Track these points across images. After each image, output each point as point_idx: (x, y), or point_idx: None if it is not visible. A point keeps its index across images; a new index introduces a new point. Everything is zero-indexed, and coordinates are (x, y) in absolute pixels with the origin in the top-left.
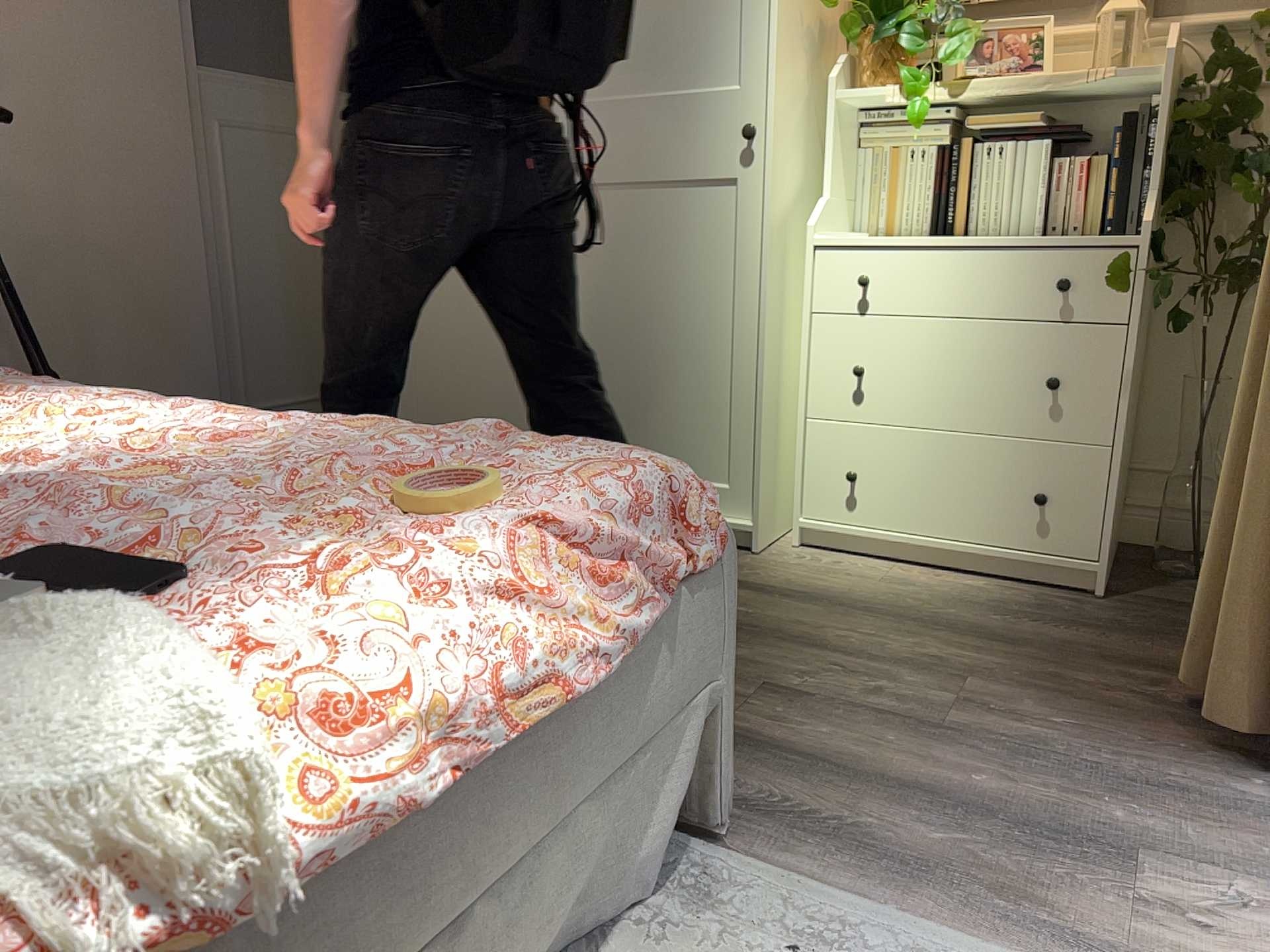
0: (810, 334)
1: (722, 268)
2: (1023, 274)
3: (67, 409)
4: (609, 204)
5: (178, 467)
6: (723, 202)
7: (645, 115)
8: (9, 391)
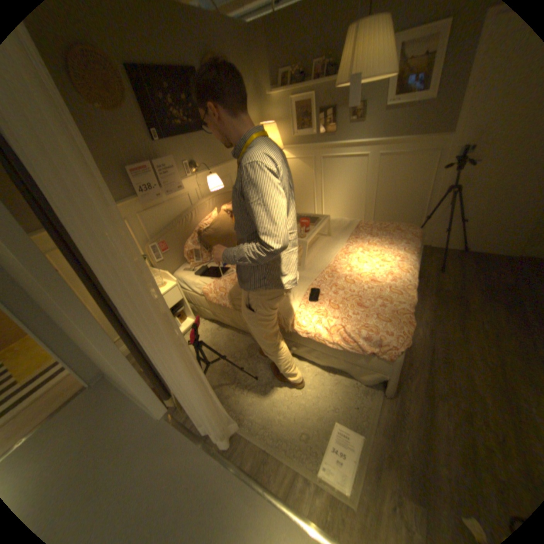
0: None
1: None
2: None
3: (394, 253)
4: None
5: (360, 282)
6: None
7: None
8: (403, 241)
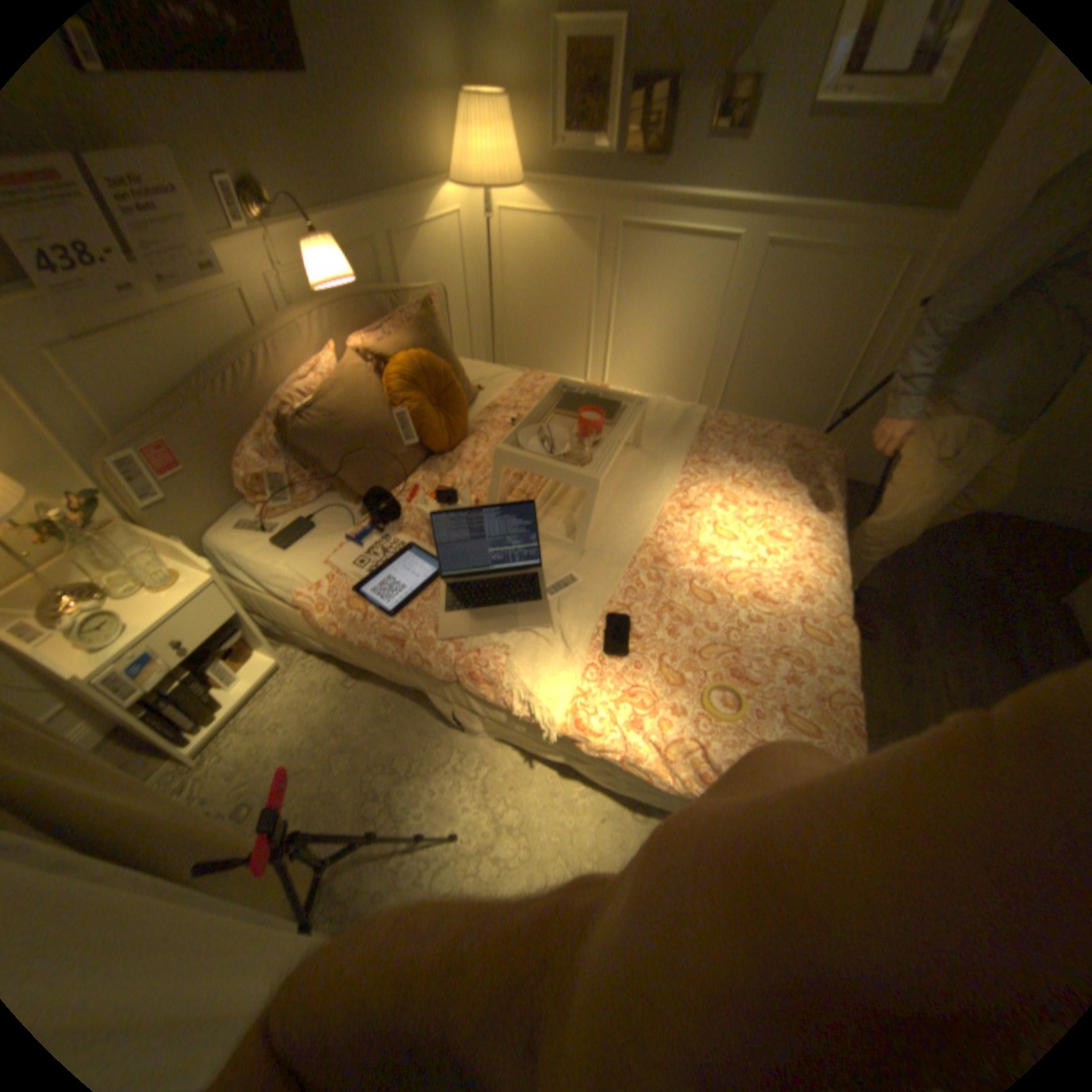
0: None
1: None
2: None
3: (798, 515)
4: None
5: (730, 600)
6: None
7: None
8: (813, 480)
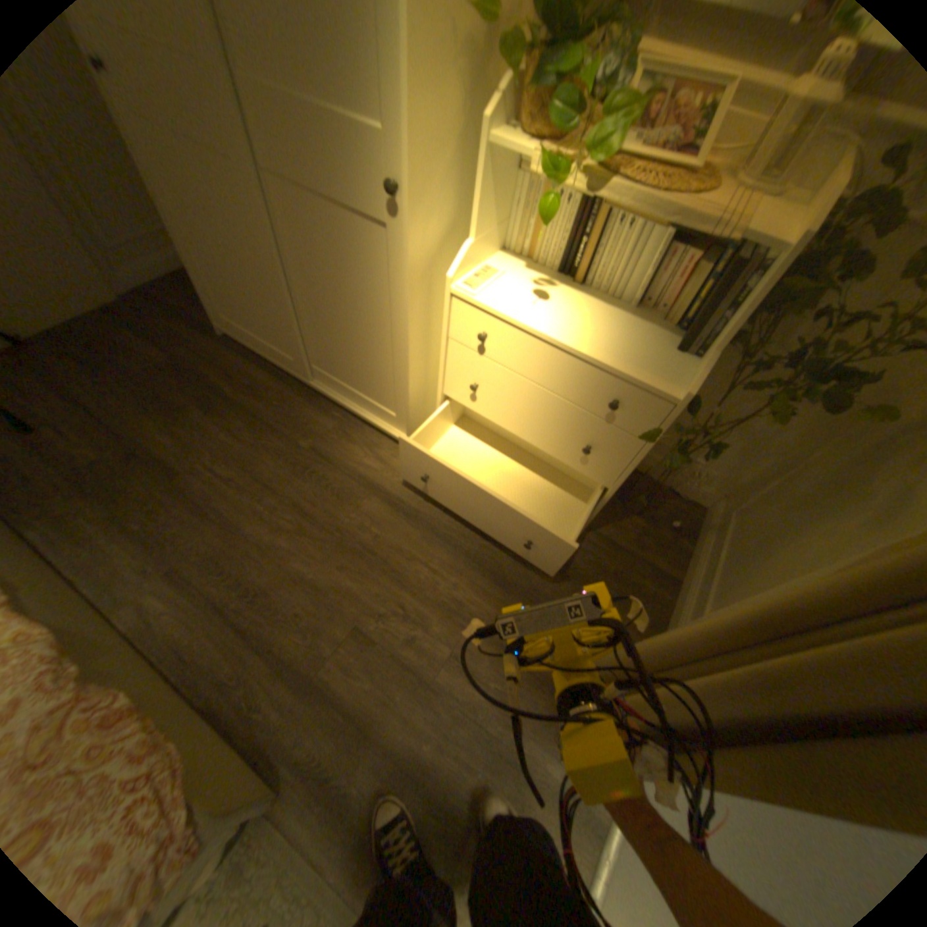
0: (447, 348)
1: (382, 290)
2: (591, 380)
3: None
4: (293, 197)
5: None
6: (379, 238)
7: (304, 119)
8: None
